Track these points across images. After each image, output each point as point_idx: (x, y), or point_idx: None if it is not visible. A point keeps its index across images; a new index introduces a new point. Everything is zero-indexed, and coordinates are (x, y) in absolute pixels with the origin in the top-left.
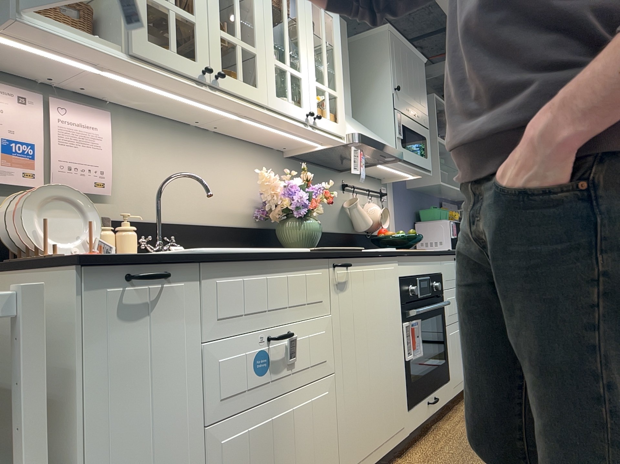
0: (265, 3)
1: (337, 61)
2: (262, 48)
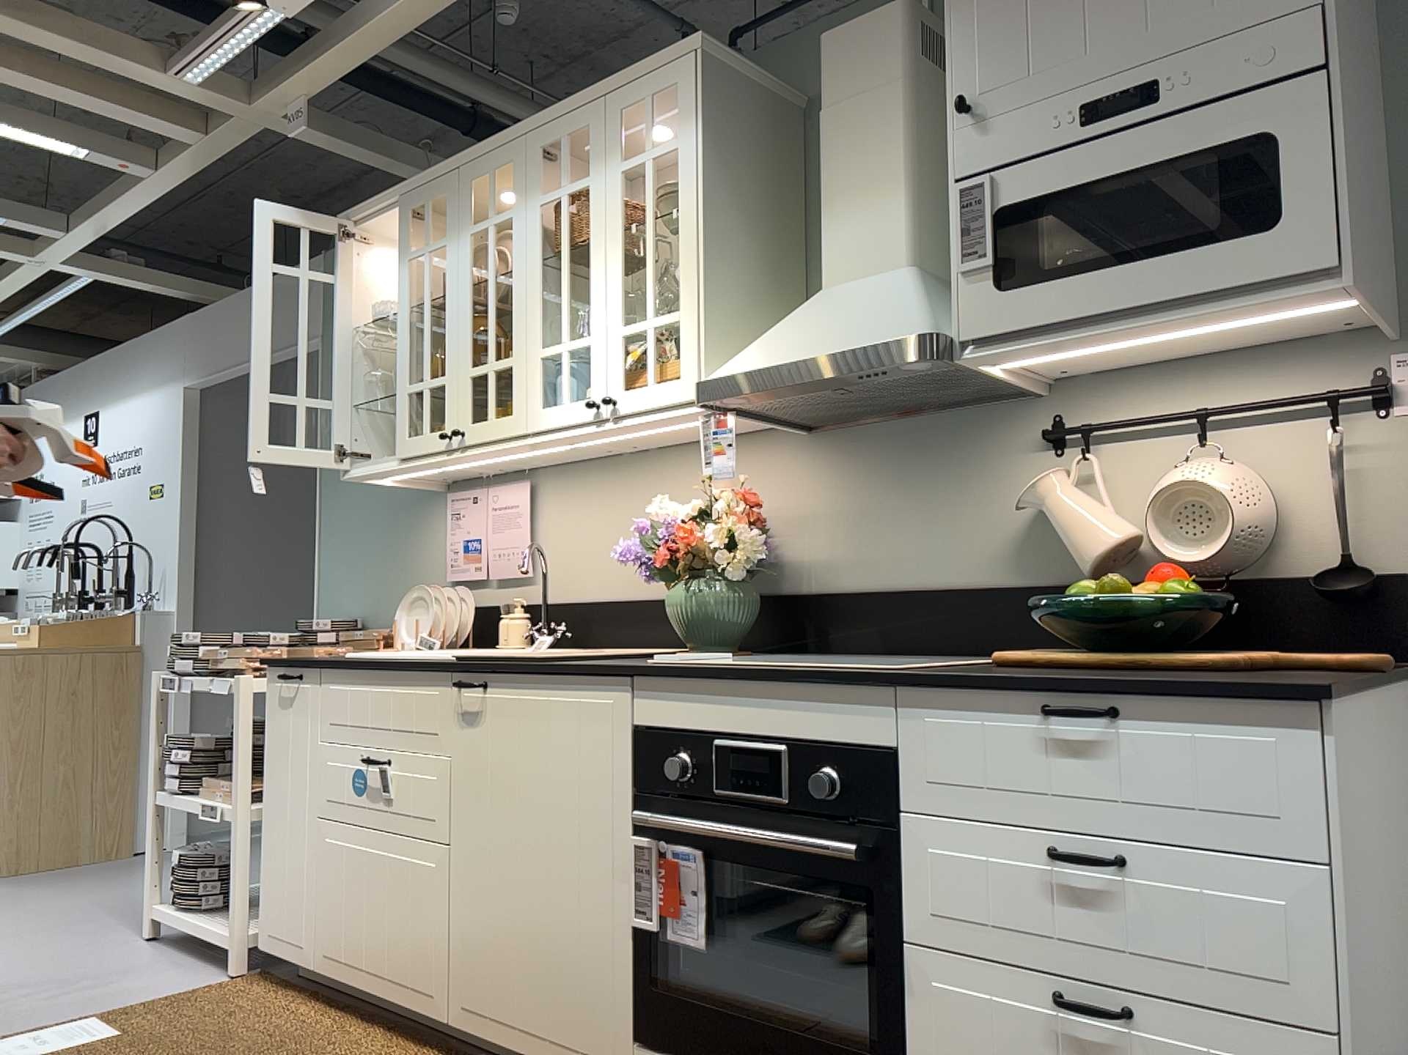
0: (529, 270)
1: (681, 237)
2: (520, 348)
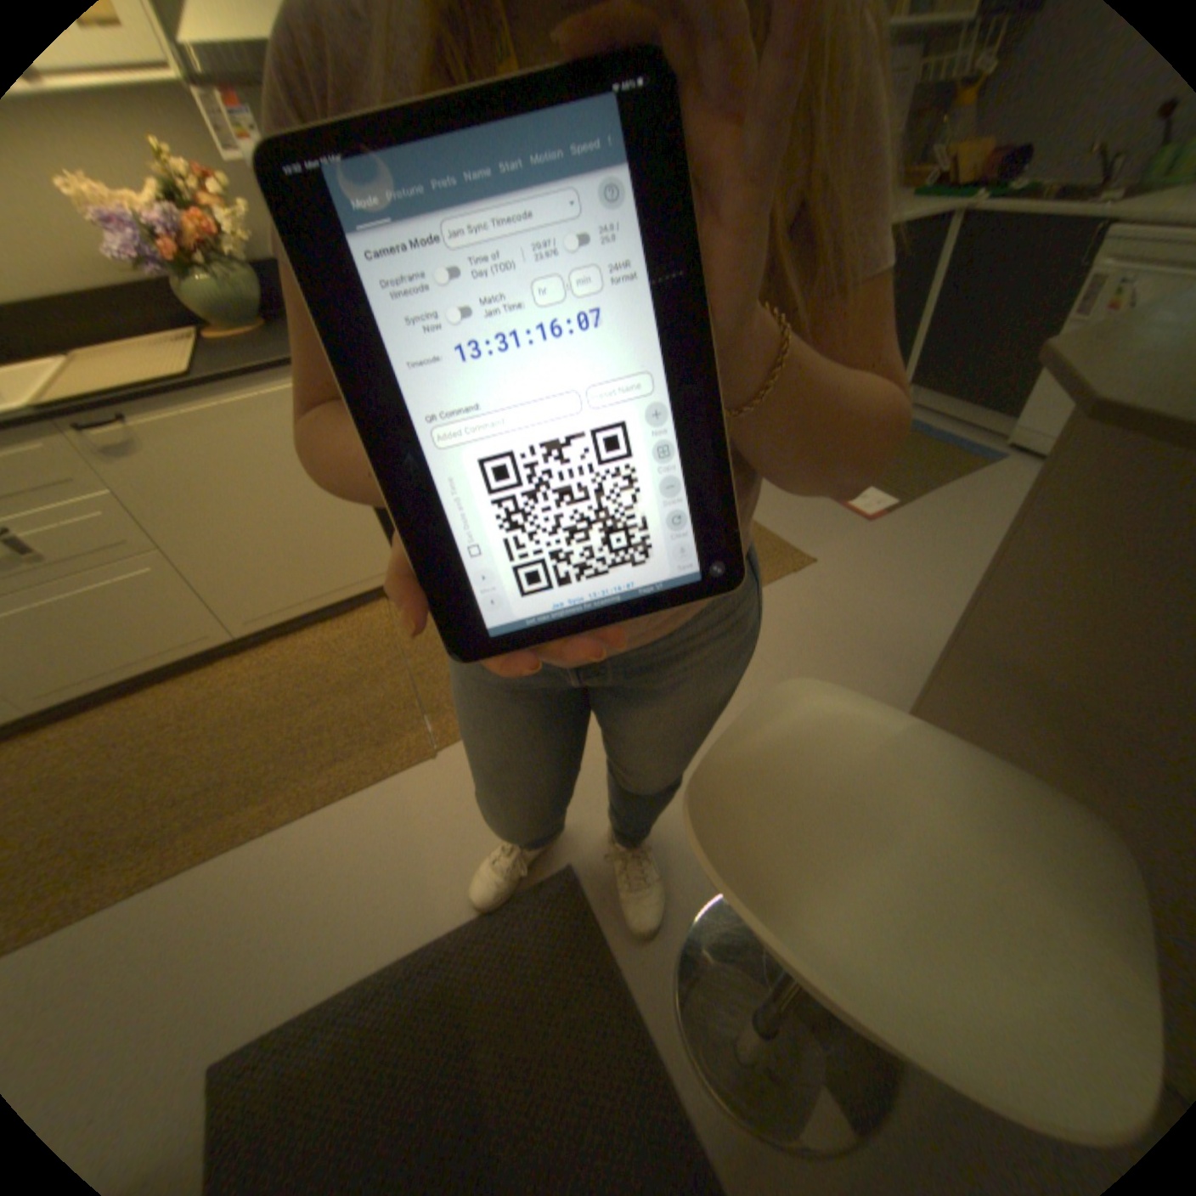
0: None
1: None
2: None
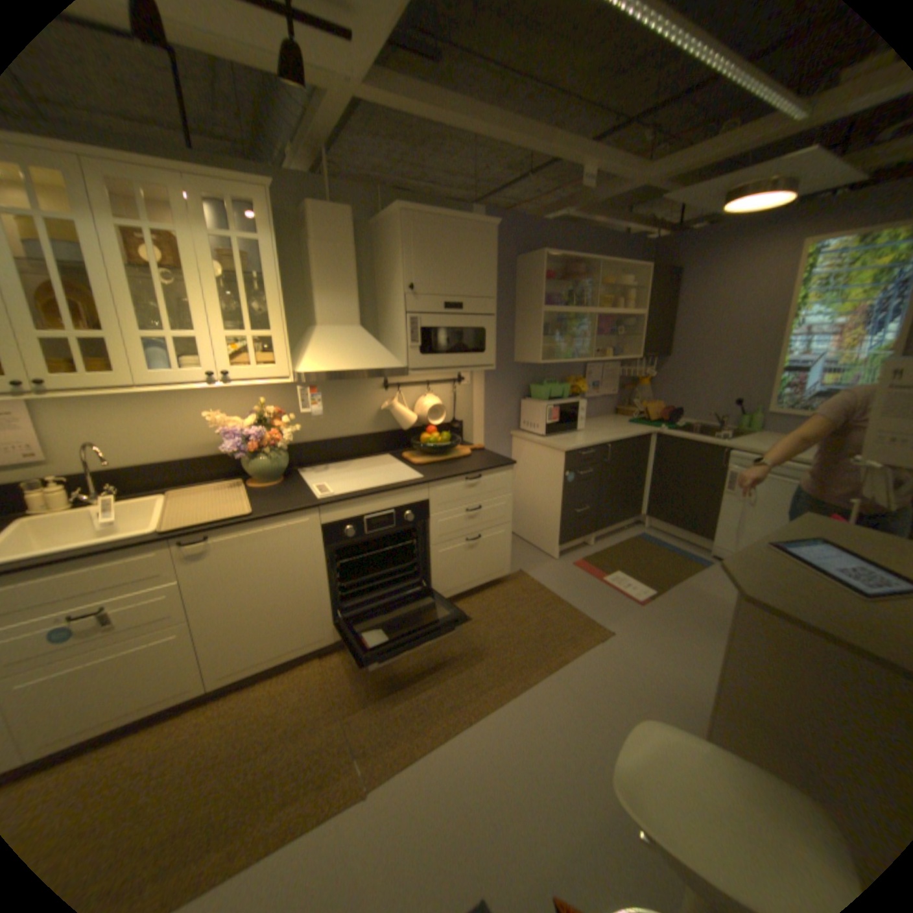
0: (113, 272)
1: (269, 293)
2: (115, 328)
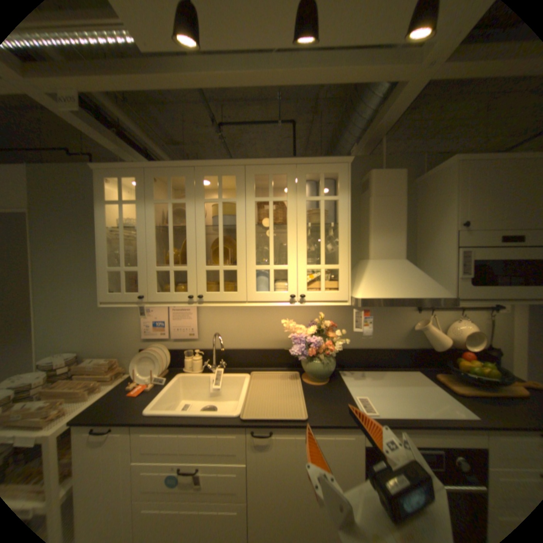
0: (248, 229)
1: (340, 236)
2: (243, 263)
